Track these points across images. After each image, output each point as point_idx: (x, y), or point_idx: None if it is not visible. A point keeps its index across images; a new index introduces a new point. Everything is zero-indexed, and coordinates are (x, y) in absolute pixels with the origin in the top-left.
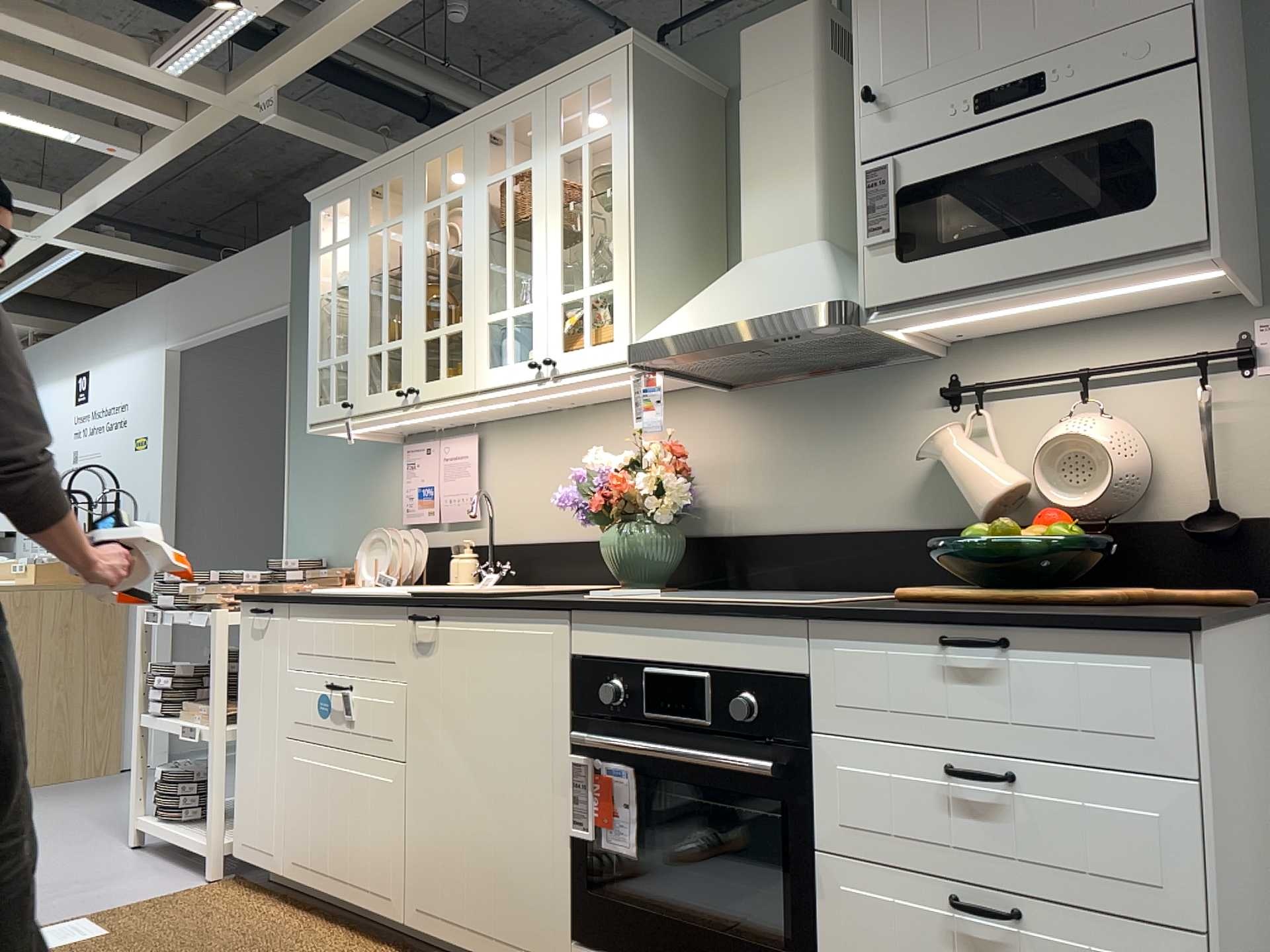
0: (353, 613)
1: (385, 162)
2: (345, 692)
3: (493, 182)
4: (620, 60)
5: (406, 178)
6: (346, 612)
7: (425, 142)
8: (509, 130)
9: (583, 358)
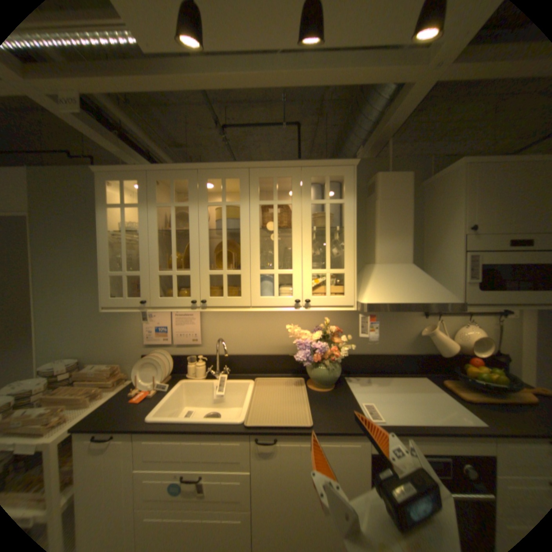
0: (200, 438)
1: (172, 167)
2: (199, 483)
3: (264, 204)
4: (350, 169)
5: (191, 182)
6: (193, 438)
7: (208, 166)
8: (275, 180)
9: (326, 301)
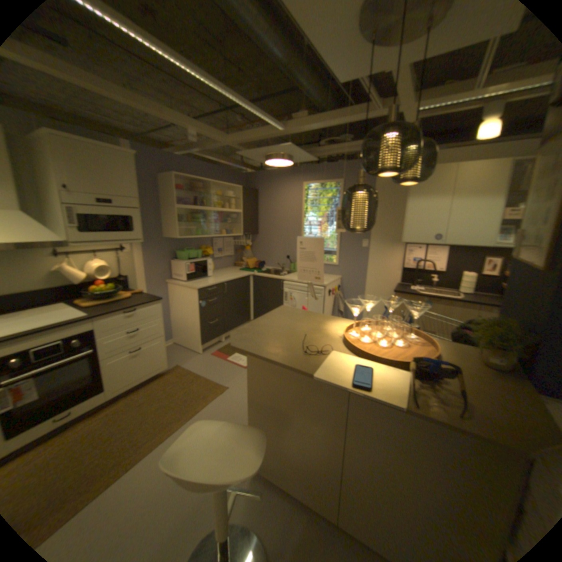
0: None
1: None
2: None
3: None
4: None
5: None
6: None
7: None
8: None
9: None
